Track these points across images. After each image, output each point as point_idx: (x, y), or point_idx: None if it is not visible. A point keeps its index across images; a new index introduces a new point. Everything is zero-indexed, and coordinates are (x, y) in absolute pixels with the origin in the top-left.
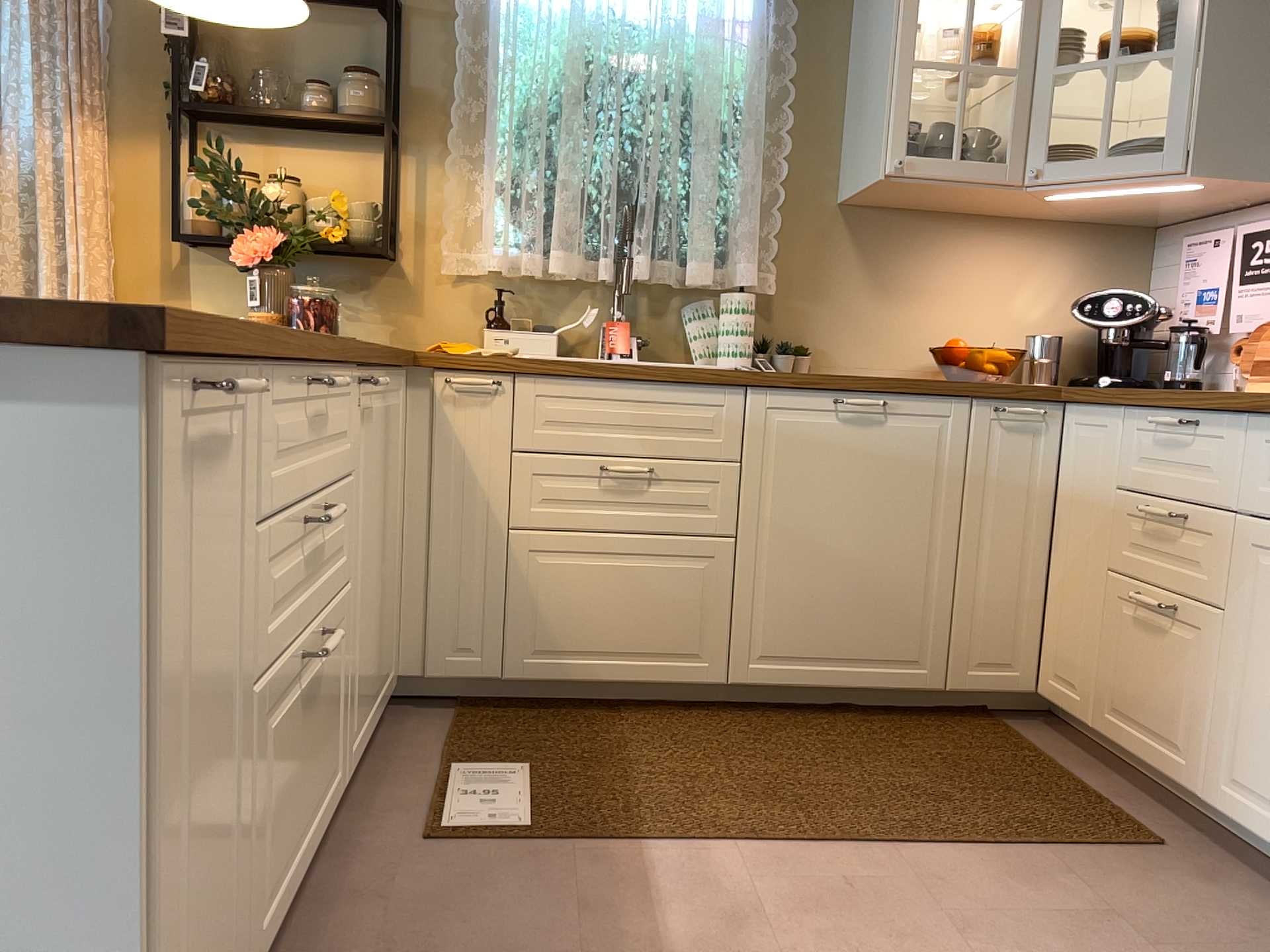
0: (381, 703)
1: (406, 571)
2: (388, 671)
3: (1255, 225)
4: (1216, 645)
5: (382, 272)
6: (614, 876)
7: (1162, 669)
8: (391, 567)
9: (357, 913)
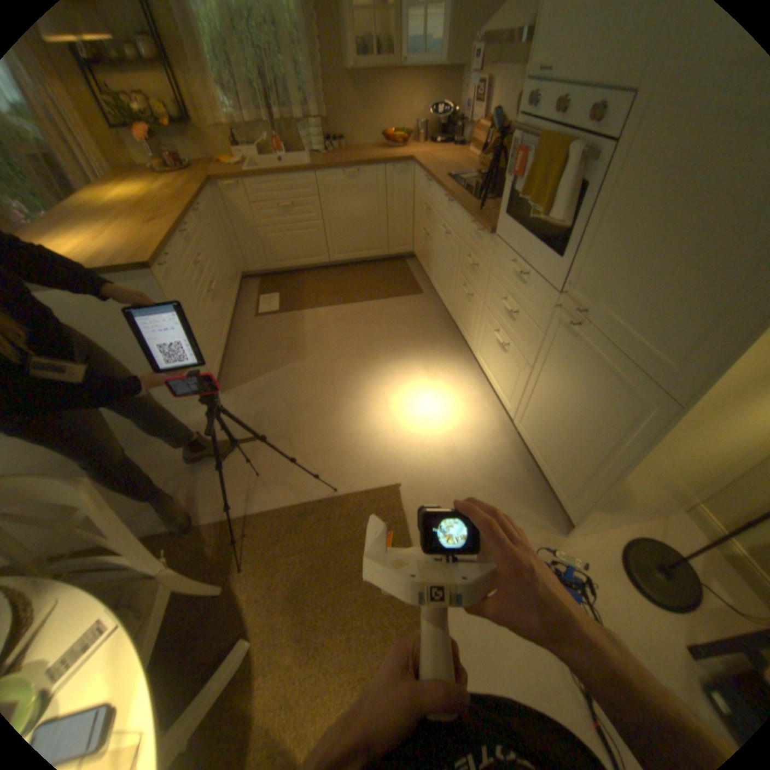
0: (237, 283)
1: (232, 244)
2: (236, 275)
3: (478, 77)
4: (431, 246)
5: (186, 127)
6: (296, 318)
7: (426, 250)
8: (226, 248)
9: (243, 334)
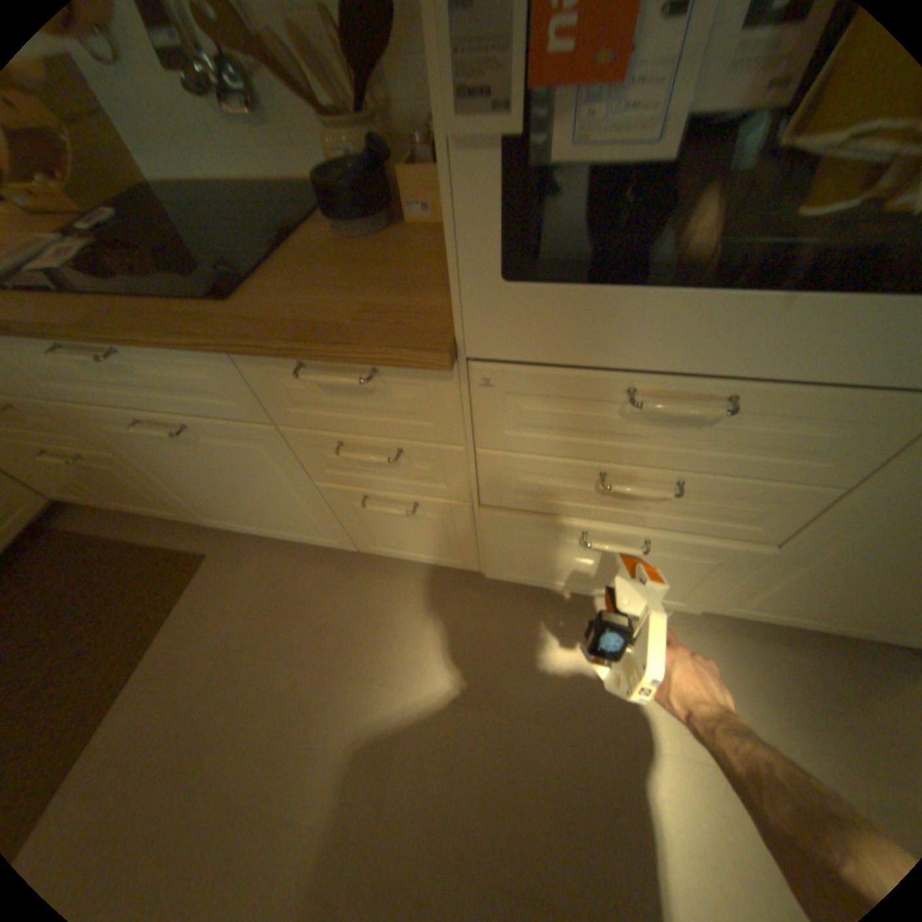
0: None
1: None
2: None
3: None
4: (125, 468)
5: None
6: None
7: (109, 481)
8: None
9: None
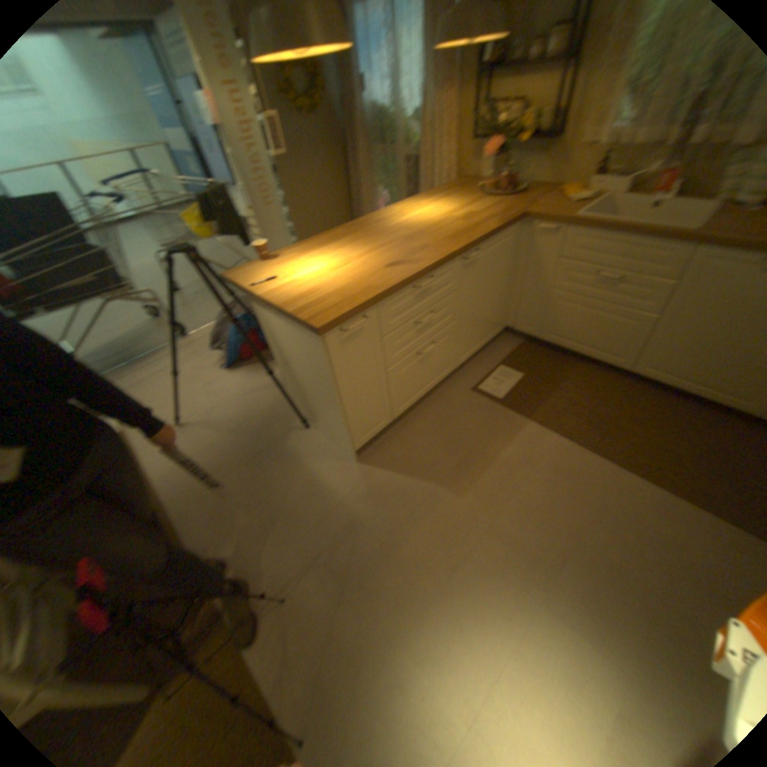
0: (489, 339)
1: (515, 293)
2: (495, 328)
3: None
4: None
5: (556, 141)
6: (512, 426)
7: None
8: (500, 297)
9: (442, 404)
